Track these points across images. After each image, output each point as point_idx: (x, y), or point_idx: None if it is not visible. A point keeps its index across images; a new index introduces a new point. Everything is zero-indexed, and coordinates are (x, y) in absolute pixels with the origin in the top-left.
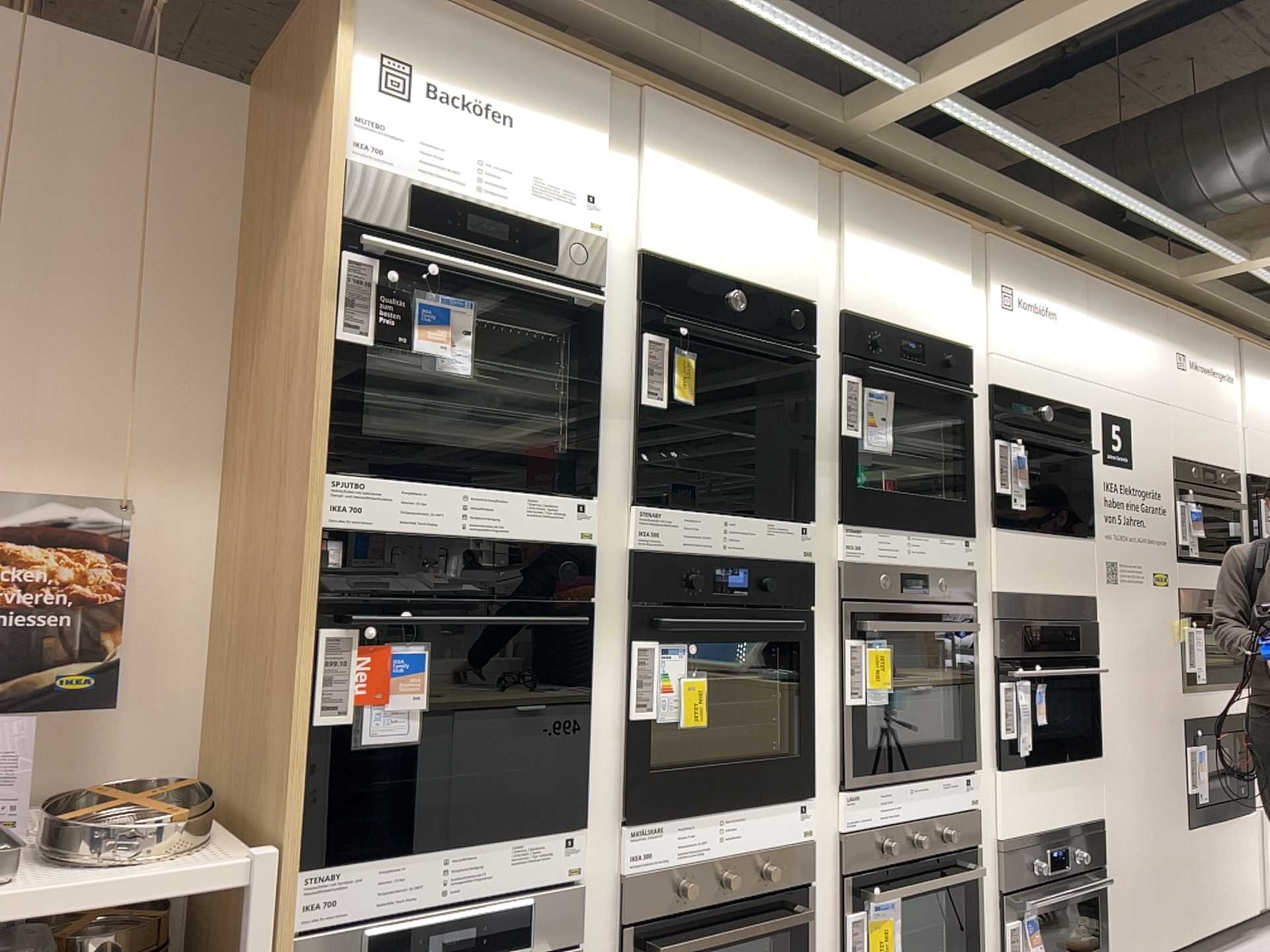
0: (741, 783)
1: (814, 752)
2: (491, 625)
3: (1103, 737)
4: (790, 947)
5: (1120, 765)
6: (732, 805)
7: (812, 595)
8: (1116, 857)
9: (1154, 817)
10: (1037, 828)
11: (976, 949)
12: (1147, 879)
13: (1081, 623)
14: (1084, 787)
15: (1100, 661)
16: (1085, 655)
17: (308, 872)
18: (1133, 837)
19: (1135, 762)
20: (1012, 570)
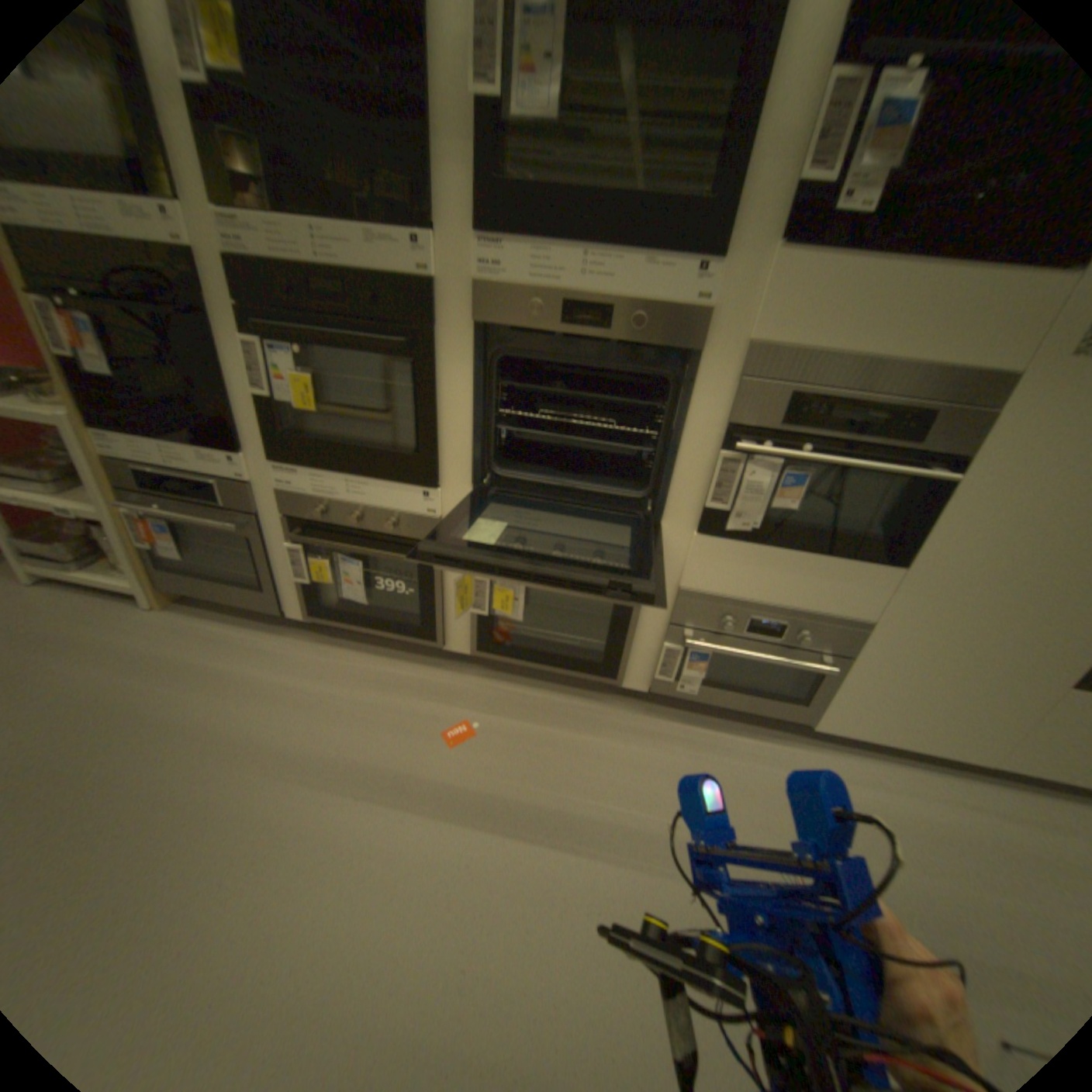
0: (362, 463)
1: (445, 459)
2: (142, 312)
3: (925, 554)
4: (420, 574)
5: (949, 591)
6: (356, 475)
7: (428, 317)
8: (882, 663)
9: (997, 658)
10: (743, 598)
11: (625, 647)
12: (937, 698)
13: (952, 410)
14: (852, 590)
15: (977, 469)
16: (954, 454)
17: (95, 435)
18: (932, 660)
19: (990, 598)
20: (800, 314)
